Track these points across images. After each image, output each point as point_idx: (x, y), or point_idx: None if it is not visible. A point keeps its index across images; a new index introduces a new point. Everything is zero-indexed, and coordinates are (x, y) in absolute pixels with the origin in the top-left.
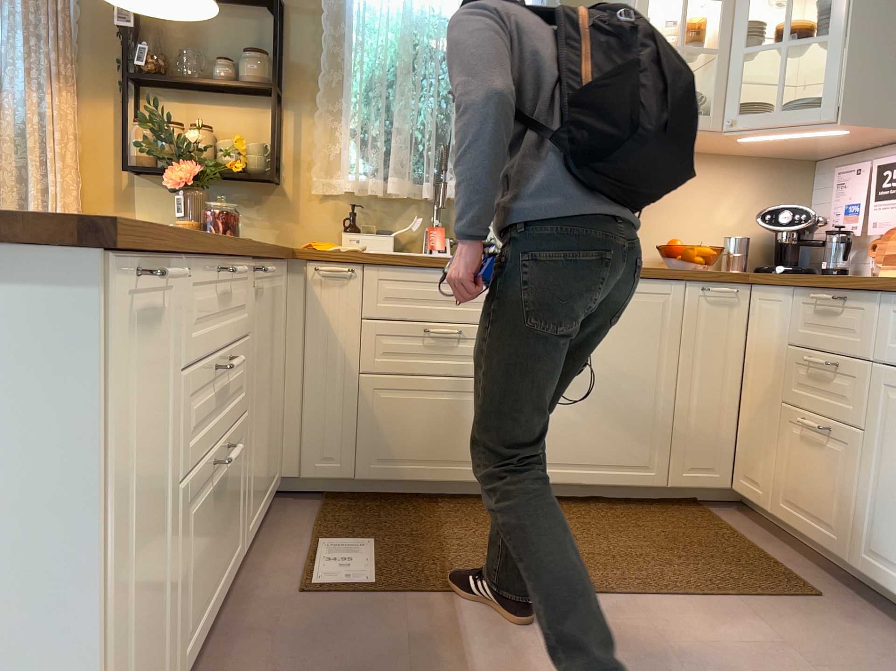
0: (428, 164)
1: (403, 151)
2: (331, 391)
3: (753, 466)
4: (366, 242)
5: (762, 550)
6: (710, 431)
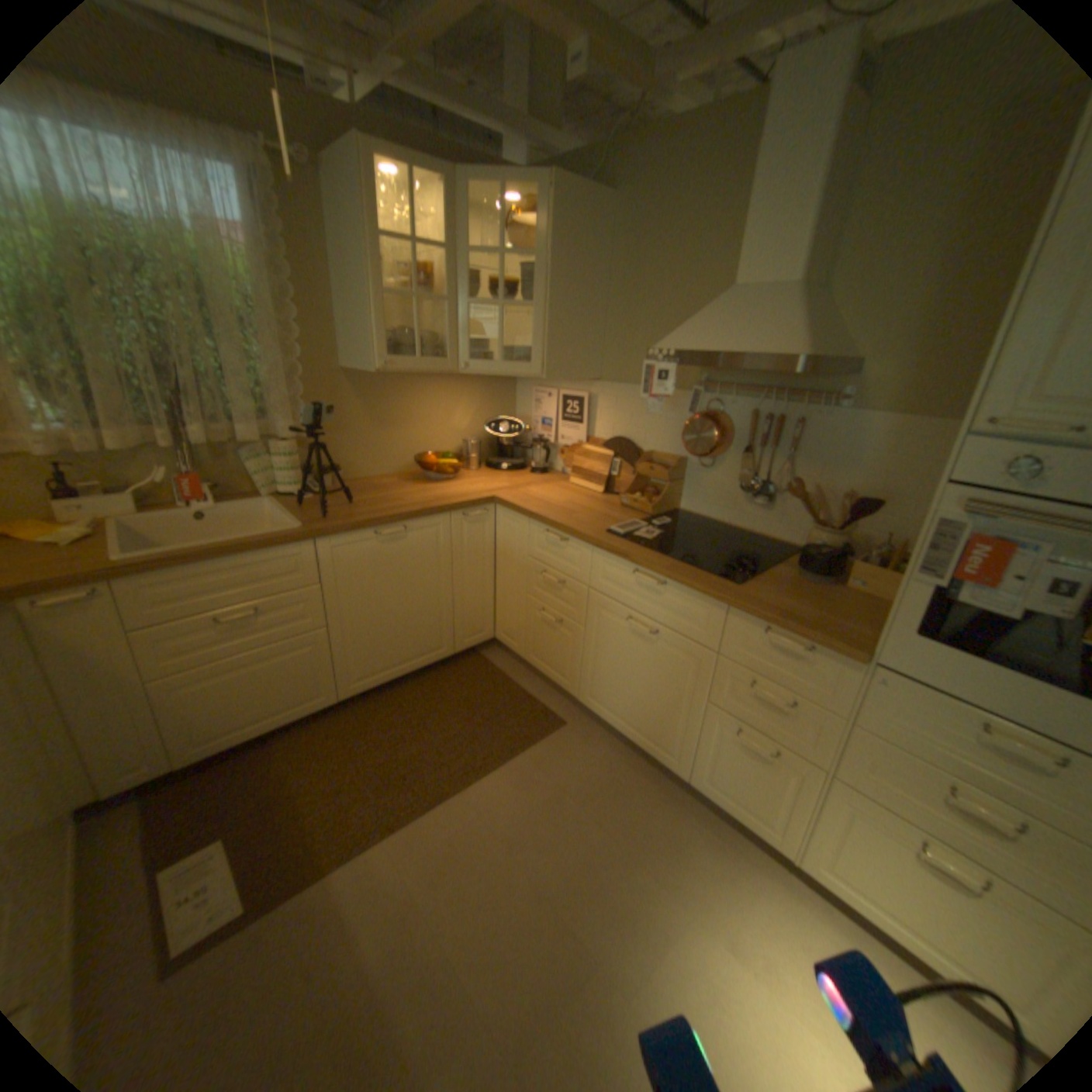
0: (153, 411)
1: (112, 401)
2: (115, 714)
3: (508, 627)
4: (93, 511)
5: (522, 689)
6: (477, 608)
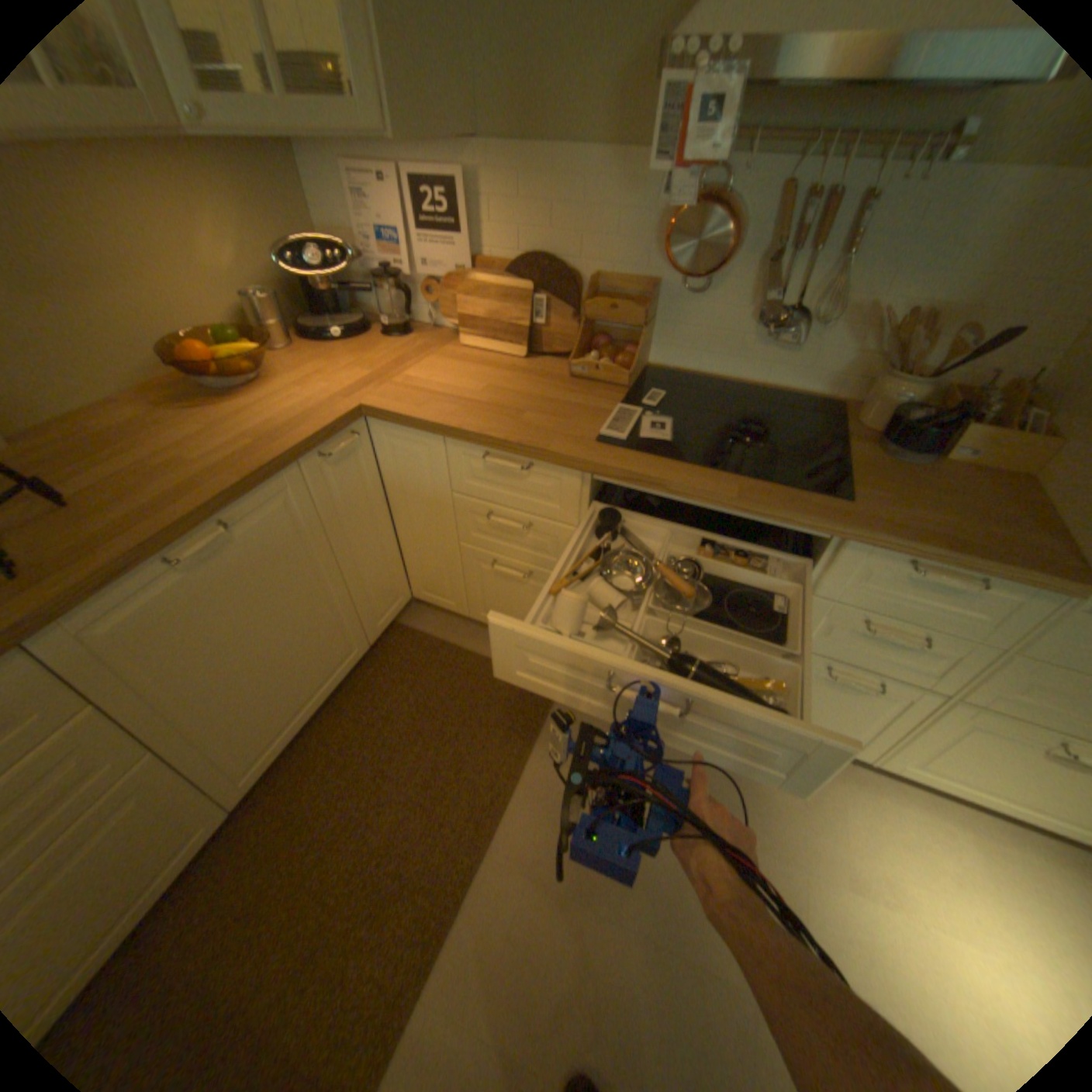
0: None
1: None
2: None
3: (433, 585)
4: None
5: (482, 656)
6: (382, 576)
